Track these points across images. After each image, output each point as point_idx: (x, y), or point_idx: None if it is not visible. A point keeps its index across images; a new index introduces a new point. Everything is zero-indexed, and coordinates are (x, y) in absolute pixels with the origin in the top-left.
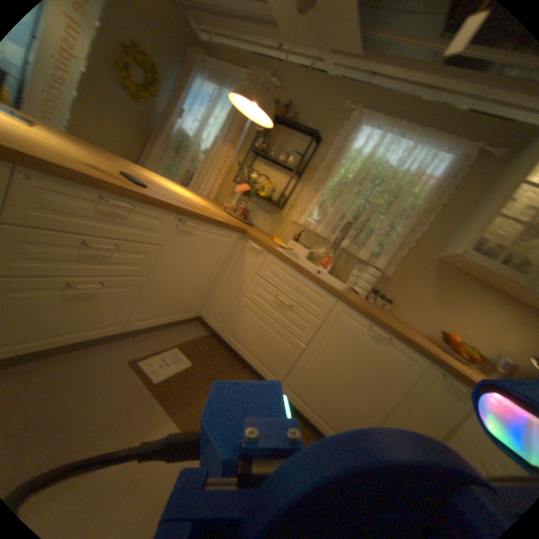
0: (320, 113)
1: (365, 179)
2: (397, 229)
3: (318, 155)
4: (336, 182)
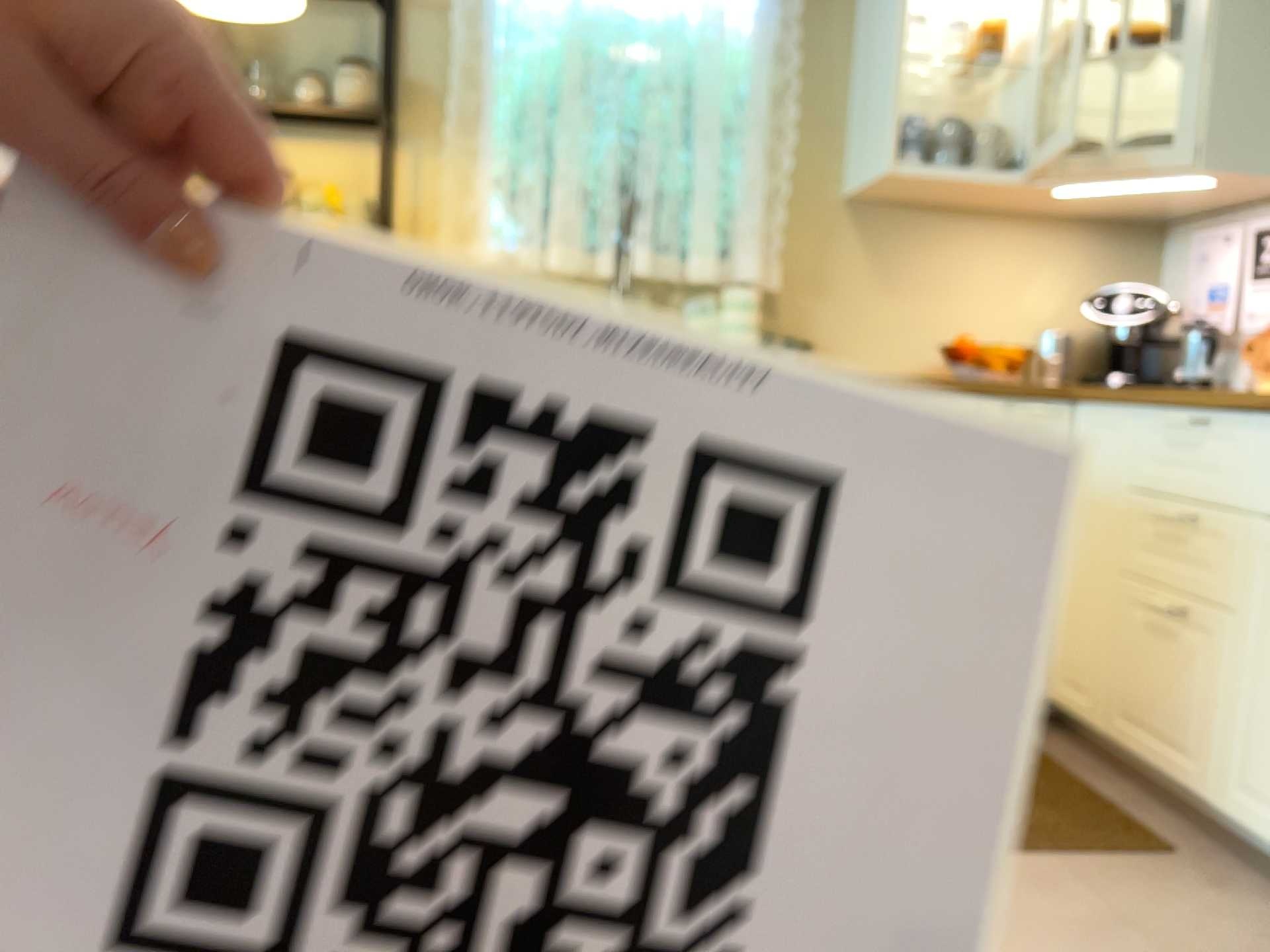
0: None
1: (594, 69)
2: (736, 165)
3: (415, 46)
4: (516, 104)
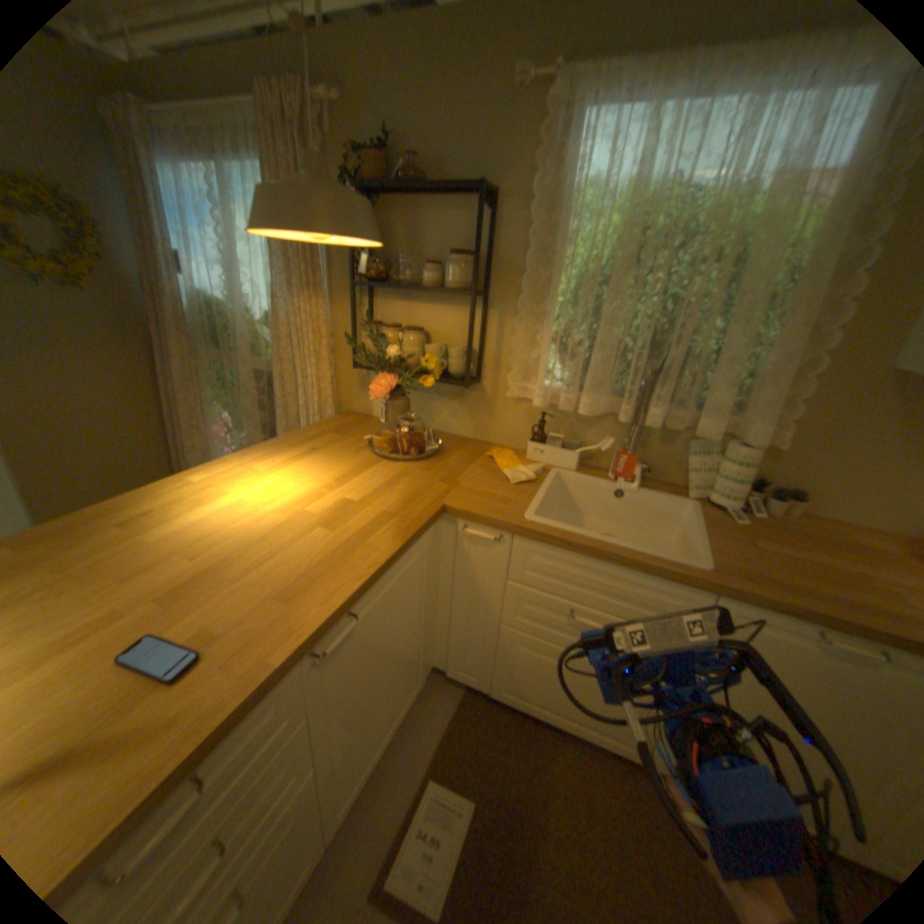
0: (465, 123)
1: (646, 248)
2: (772, 340)
3: (506, 231)
4: (576, 278)
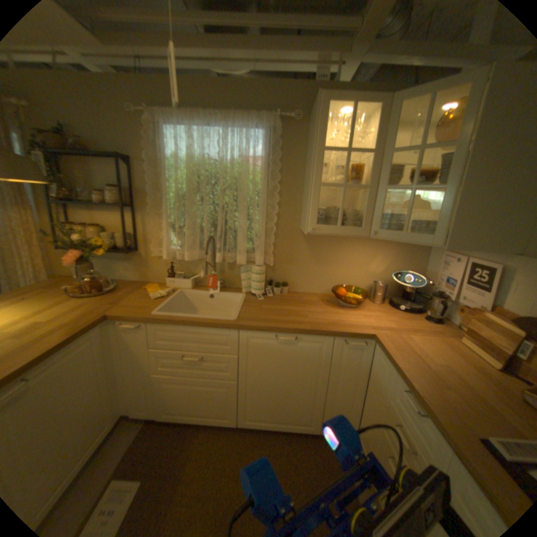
0: (105, 124)
1: (198, 184)
2: (254, 221)
3: (136, 175)
4: (173, 197)
